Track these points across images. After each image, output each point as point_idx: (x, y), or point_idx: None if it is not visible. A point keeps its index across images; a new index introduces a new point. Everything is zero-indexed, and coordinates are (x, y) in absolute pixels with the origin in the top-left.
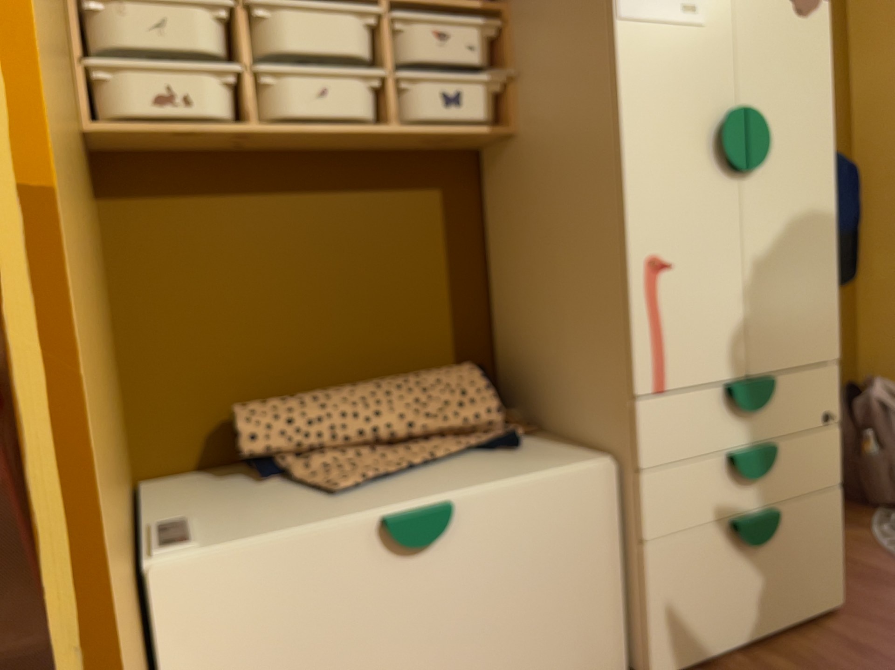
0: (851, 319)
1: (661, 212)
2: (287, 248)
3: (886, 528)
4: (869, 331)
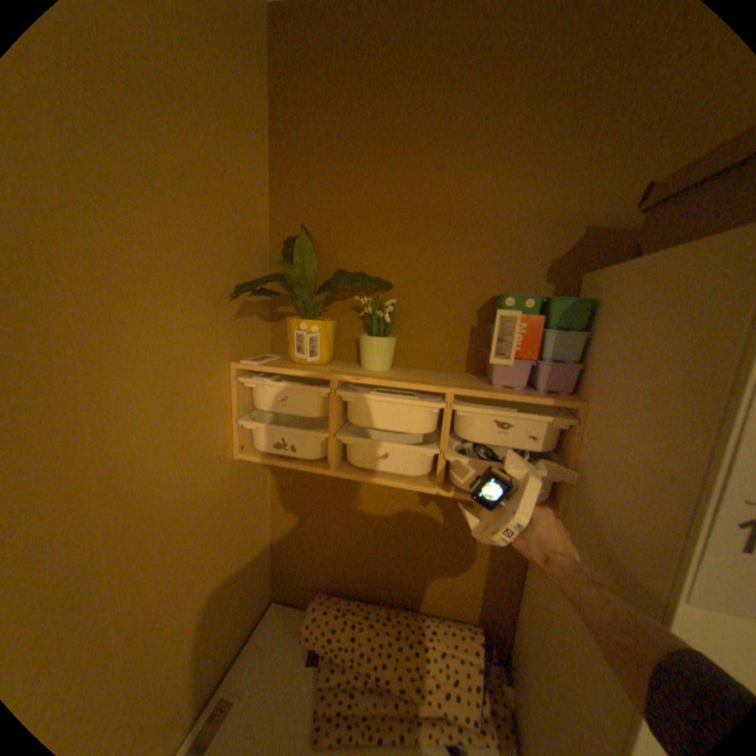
0: None
1: None
2: (371, 510)
3: None
4: None
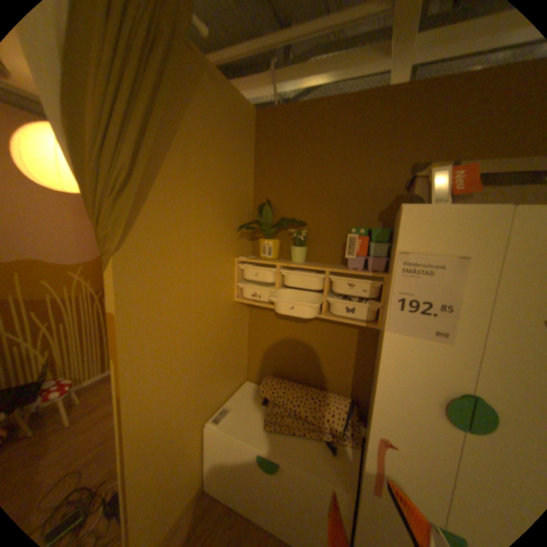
0: None
1: (395, 423)
2: (296, 334)
3: None
4: None
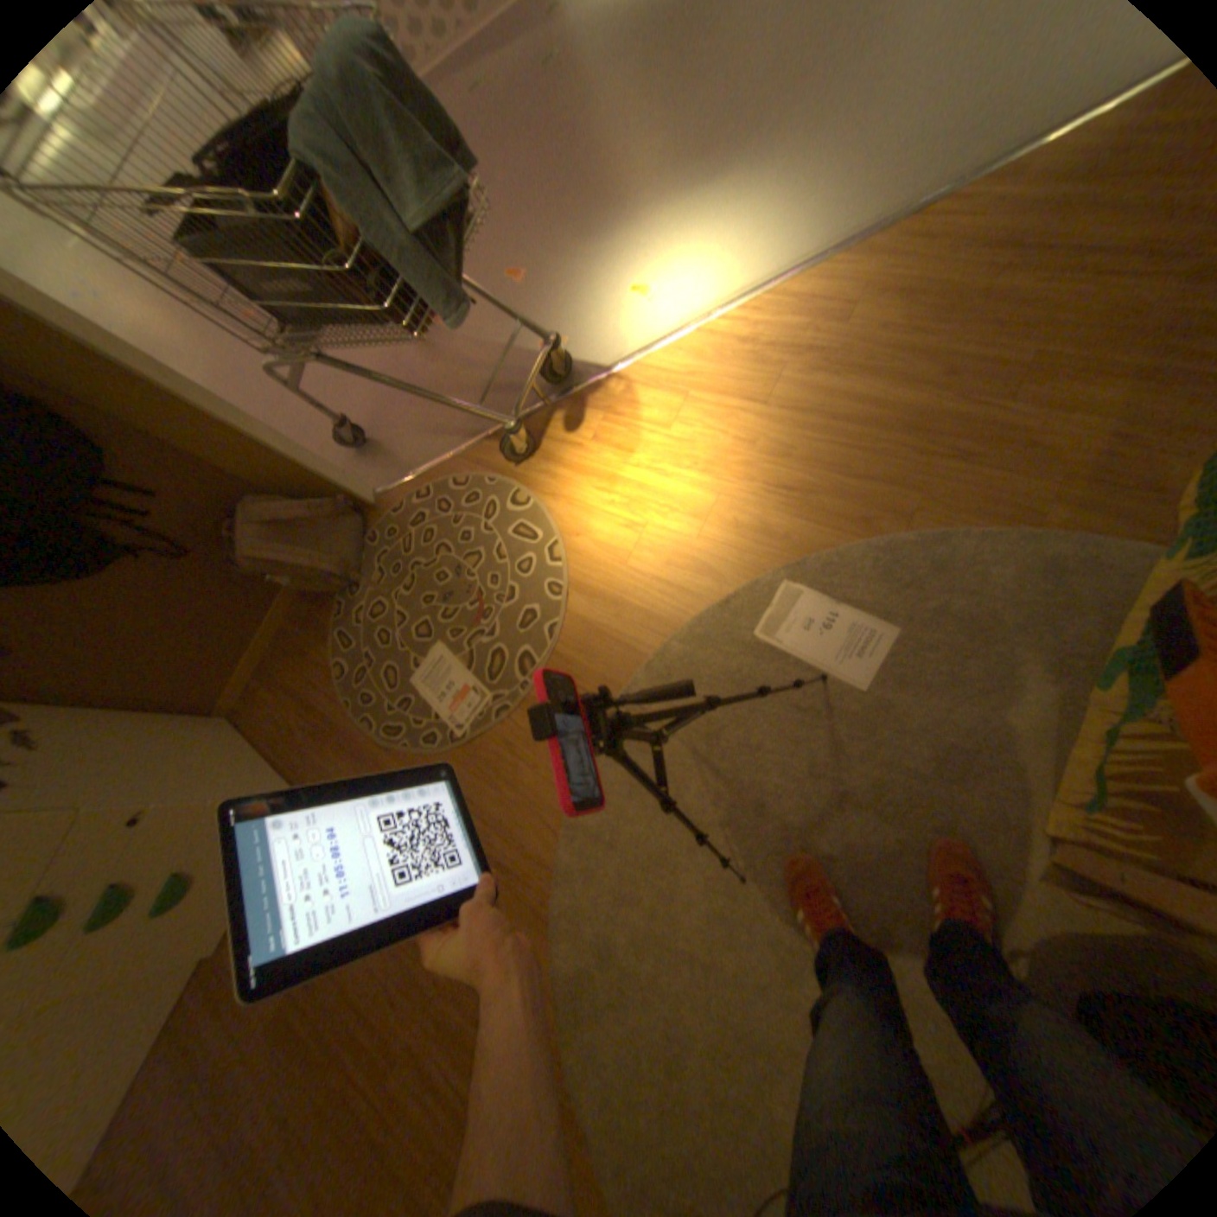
0: (170, 463)
1: None
2: None
3: (332, 647)
4: (200, 456)
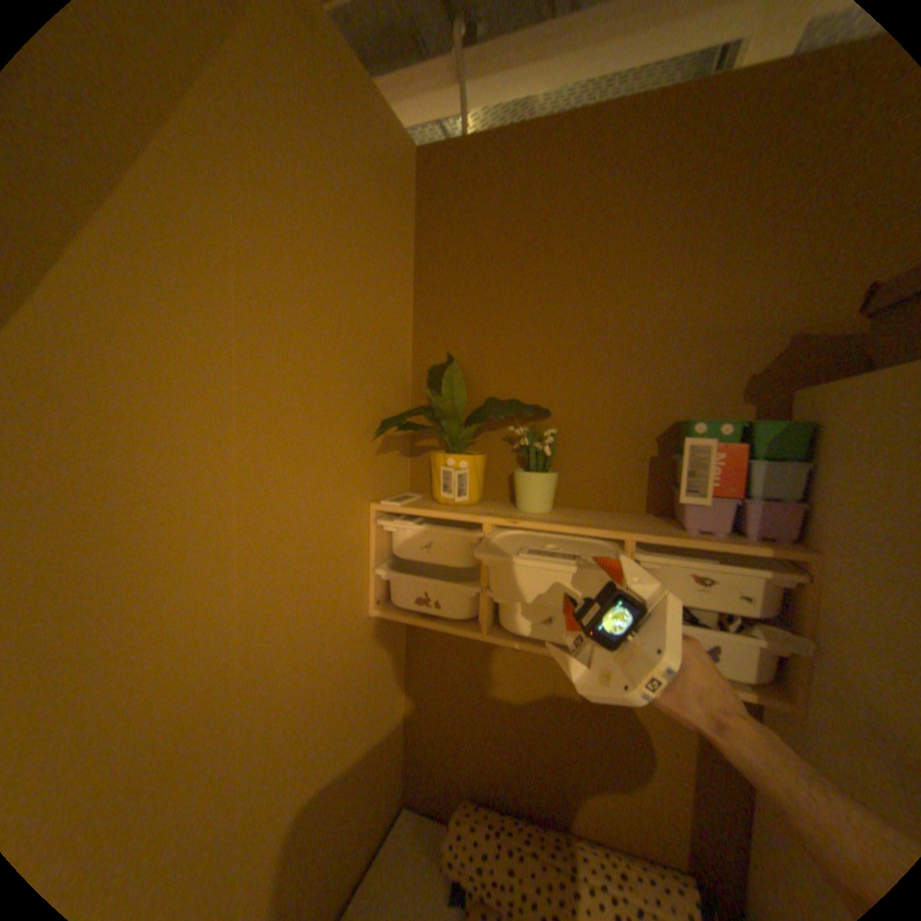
0: None
1: None
2: (530, 689)
3: None
4: None
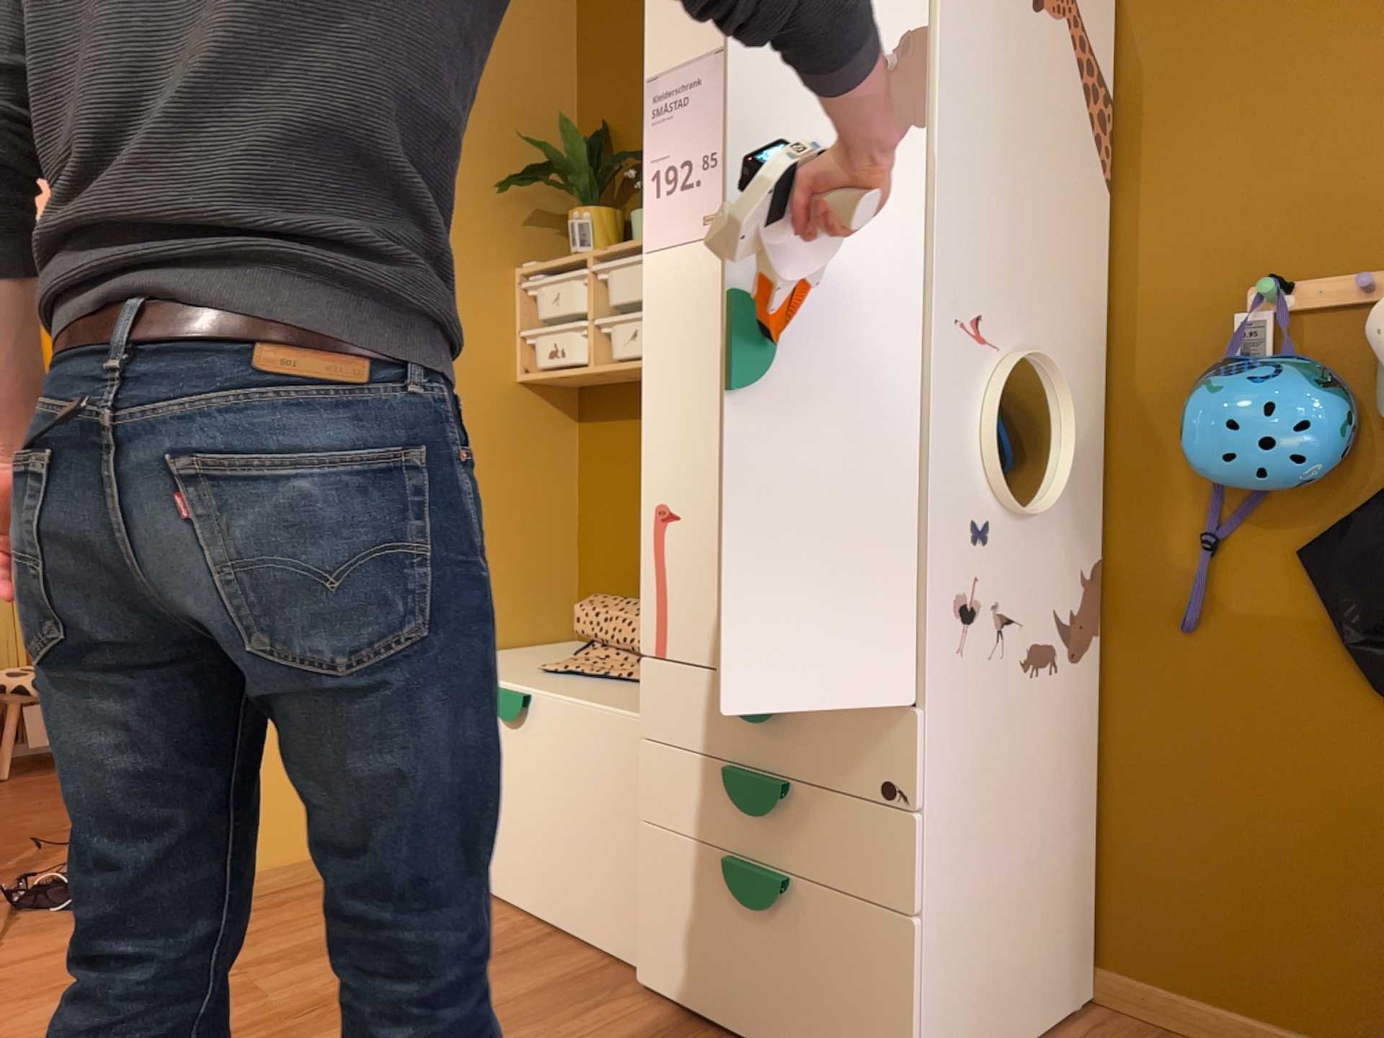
0: None
1: (670, 455)
2: None
3: None
4: None
